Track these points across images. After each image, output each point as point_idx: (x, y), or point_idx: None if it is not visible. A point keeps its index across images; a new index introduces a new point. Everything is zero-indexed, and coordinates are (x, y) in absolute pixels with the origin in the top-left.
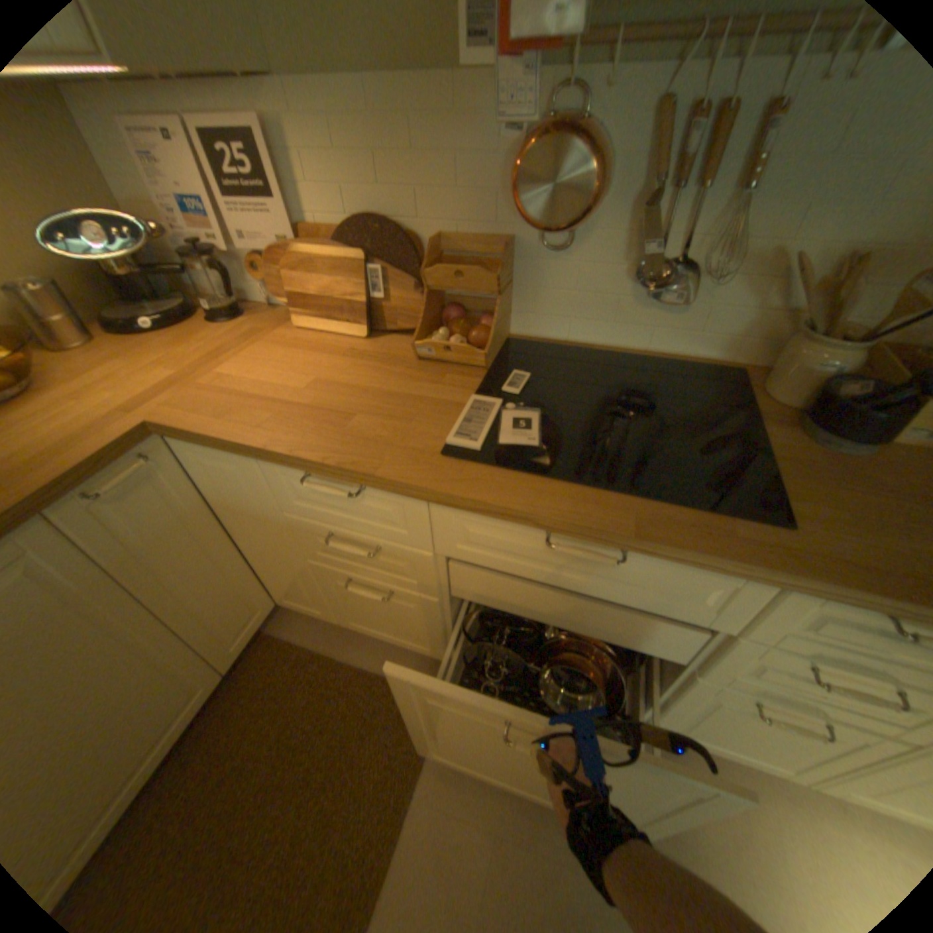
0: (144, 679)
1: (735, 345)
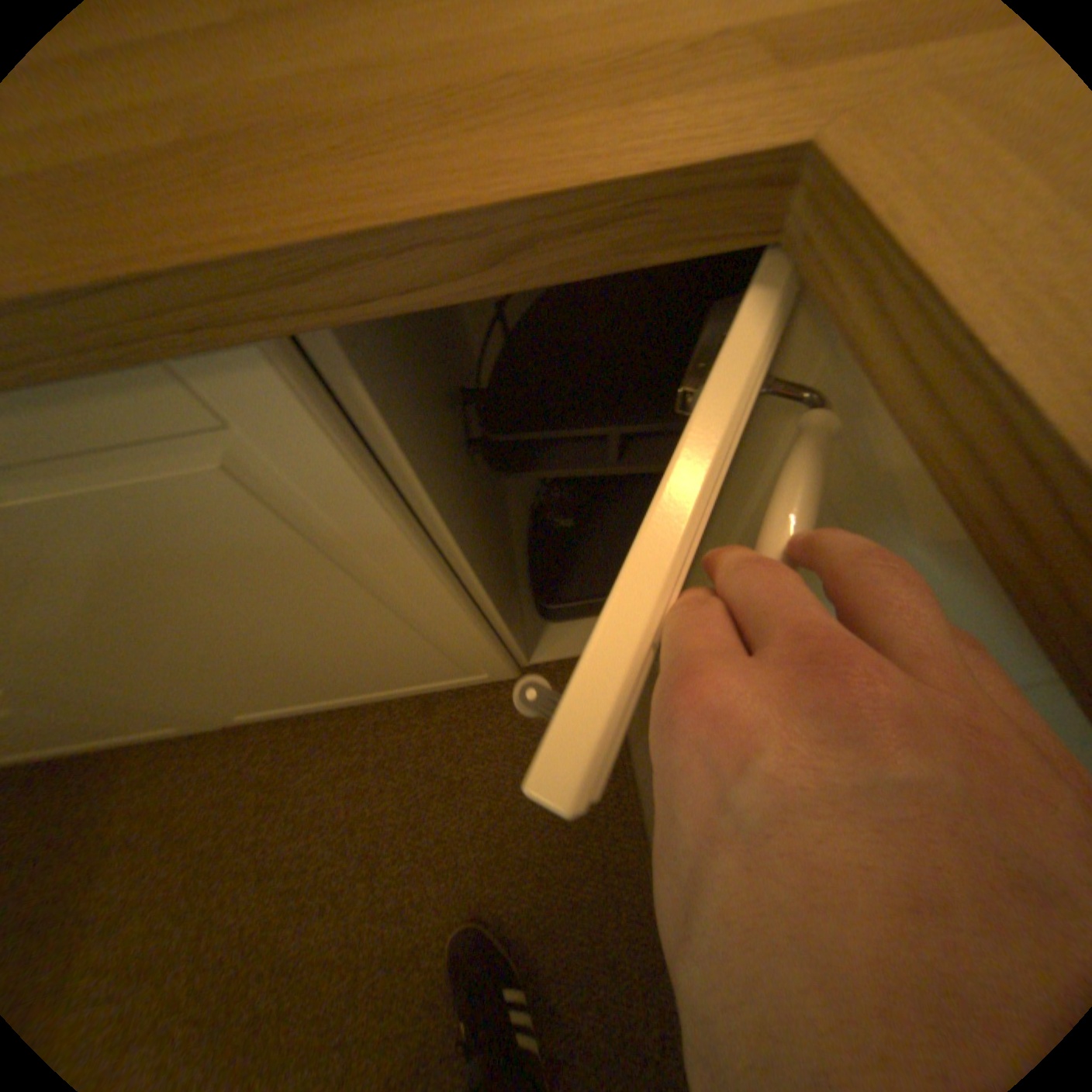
0: (416, 652)
1: None
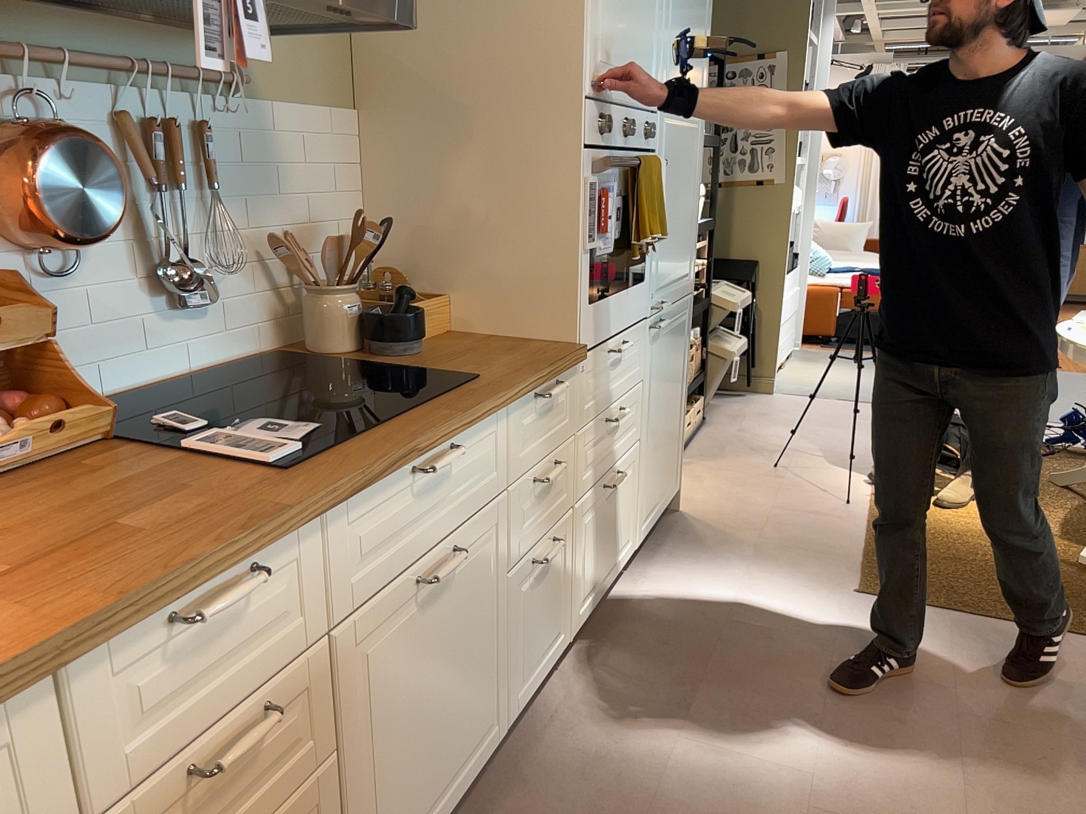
0: None
1: (255, 336)
